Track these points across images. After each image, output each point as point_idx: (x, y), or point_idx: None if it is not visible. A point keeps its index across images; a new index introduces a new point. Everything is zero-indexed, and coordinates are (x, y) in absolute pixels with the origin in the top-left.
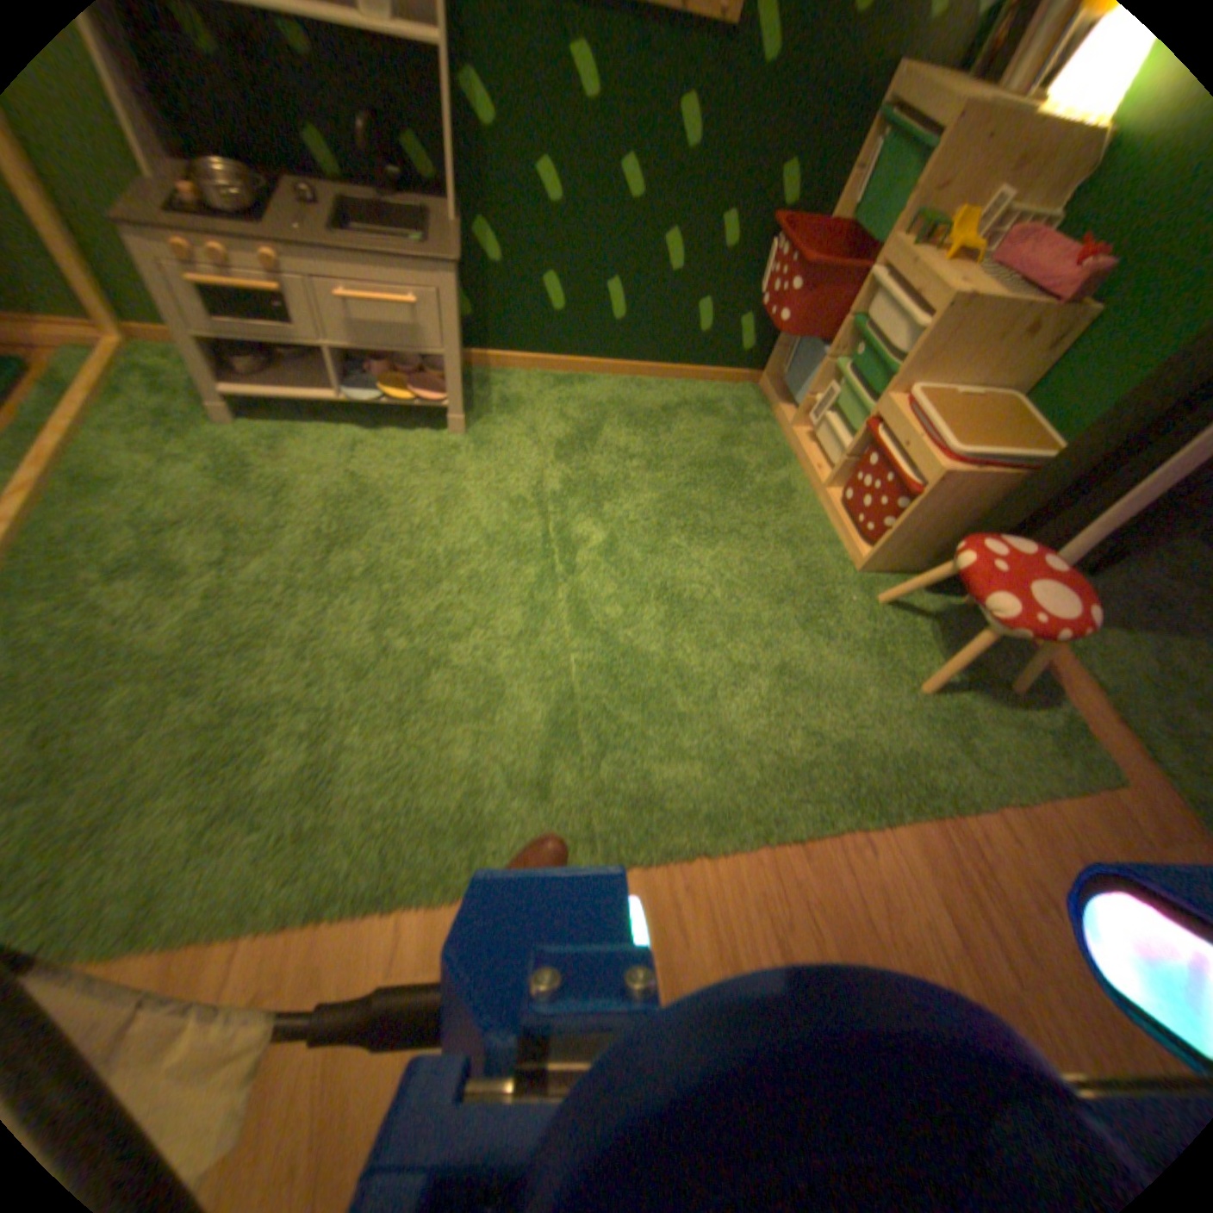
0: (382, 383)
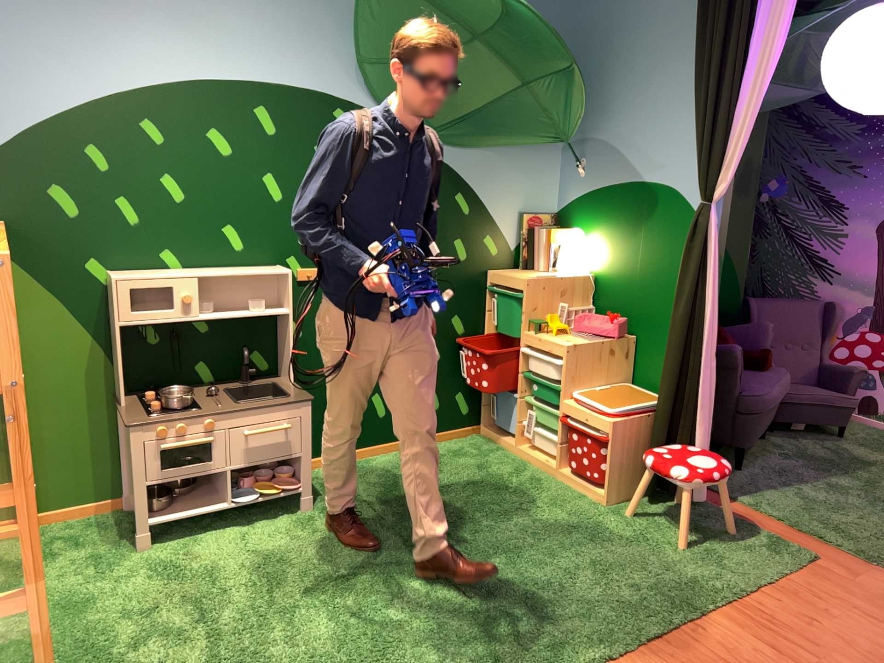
0: (260, 487)
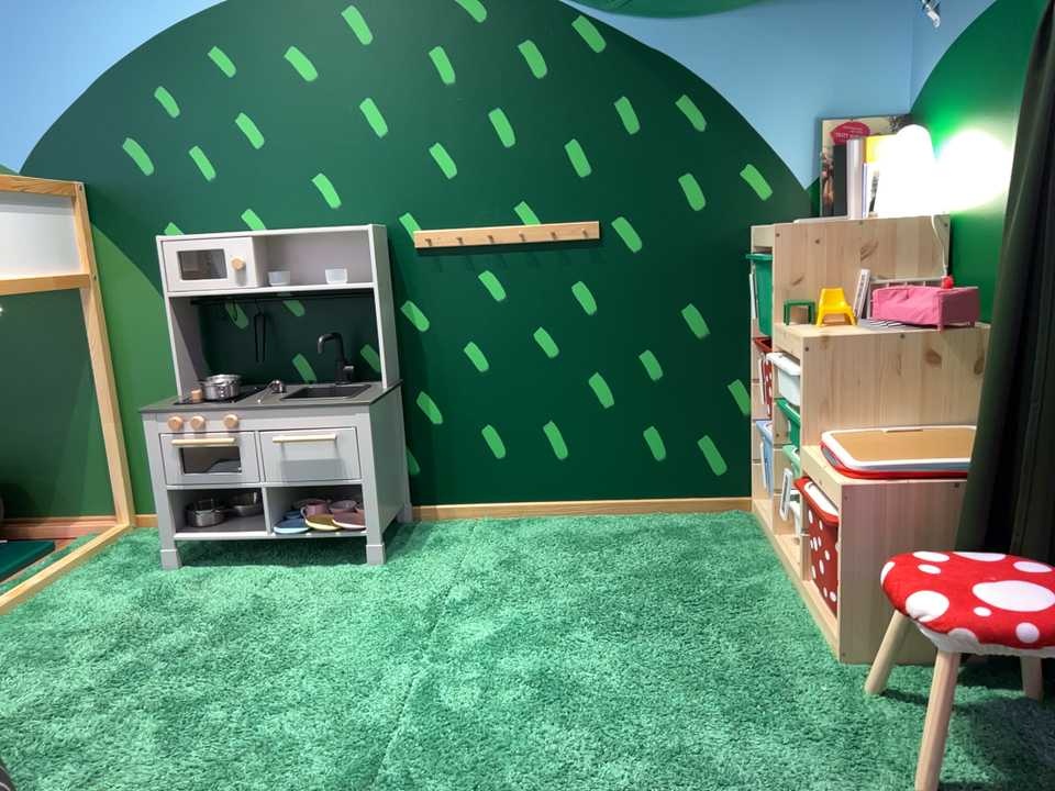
0: (311, 524)
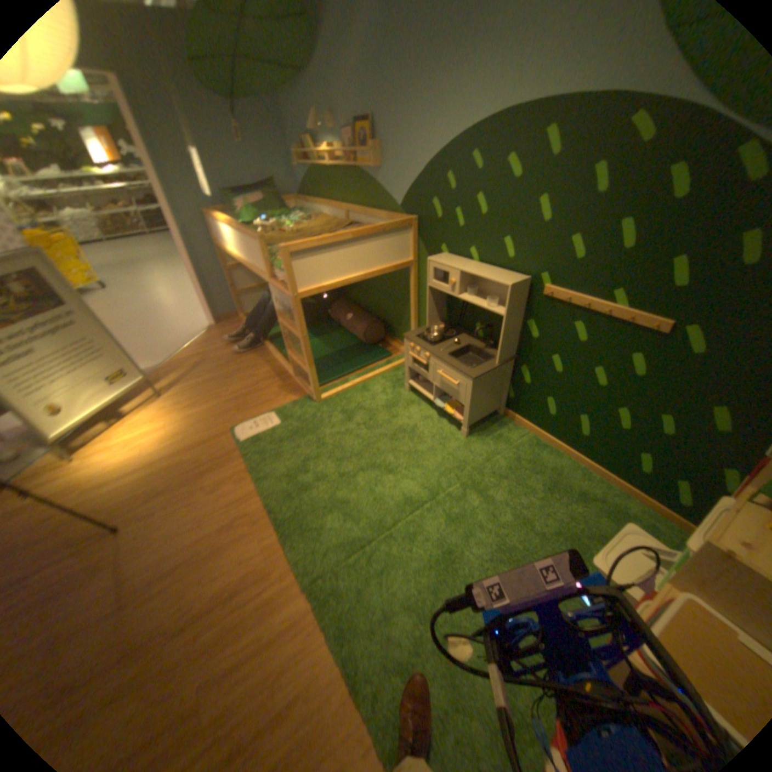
0: (449, 406)
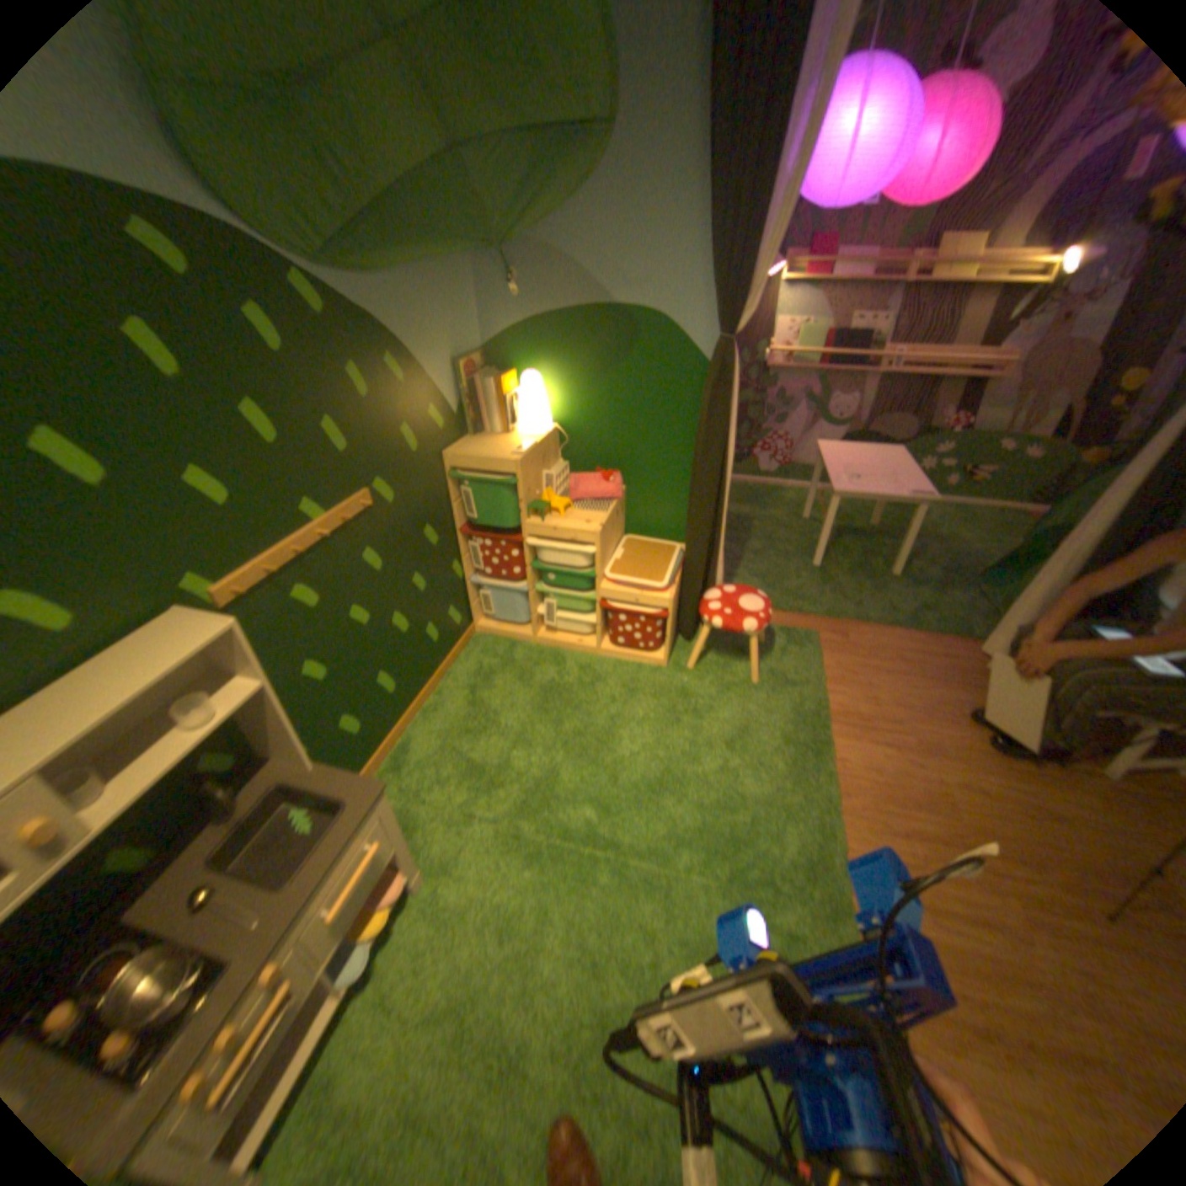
0: (353, 935)
